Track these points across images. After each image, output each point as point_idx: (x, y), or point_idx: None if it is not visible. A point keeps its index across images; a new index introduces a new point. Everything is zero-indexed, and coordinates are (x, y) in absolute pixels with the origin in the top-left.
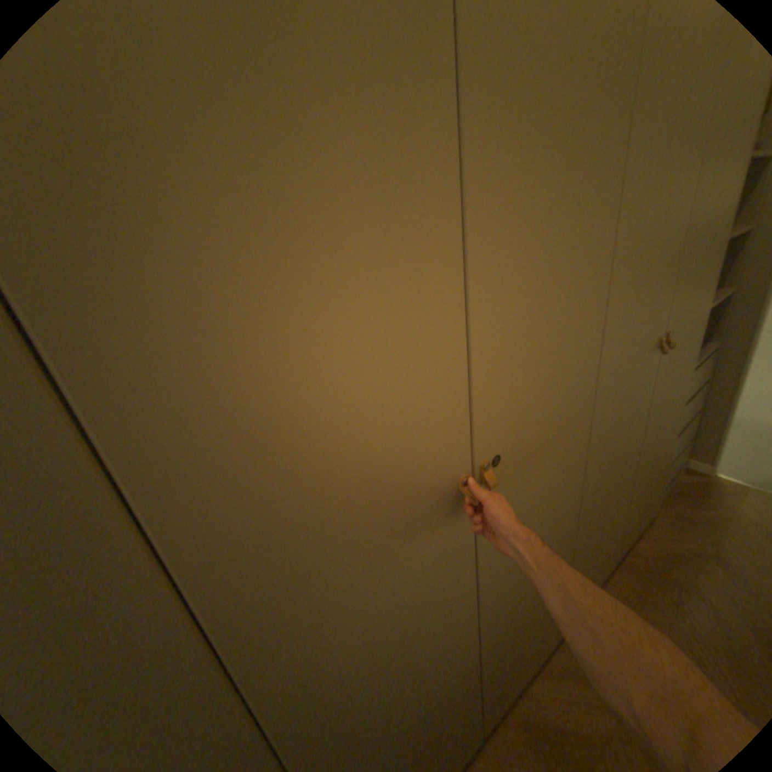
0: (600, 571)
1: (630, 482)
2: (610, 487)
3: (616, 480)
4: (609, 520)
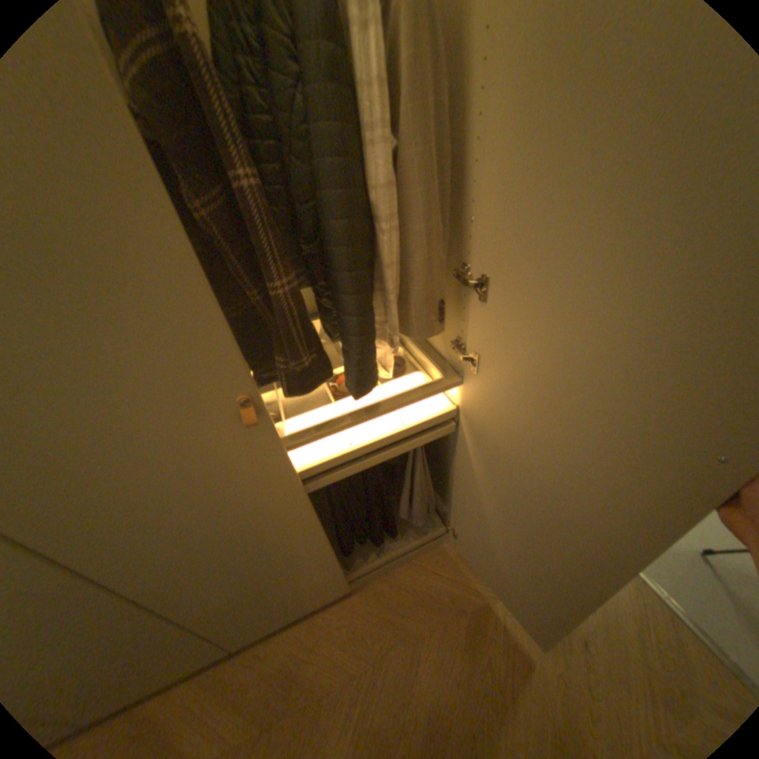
0: (288, 609)
1: (300, 546)
2: (217, 564)
3: (236, 555)
4: (261, 581)
